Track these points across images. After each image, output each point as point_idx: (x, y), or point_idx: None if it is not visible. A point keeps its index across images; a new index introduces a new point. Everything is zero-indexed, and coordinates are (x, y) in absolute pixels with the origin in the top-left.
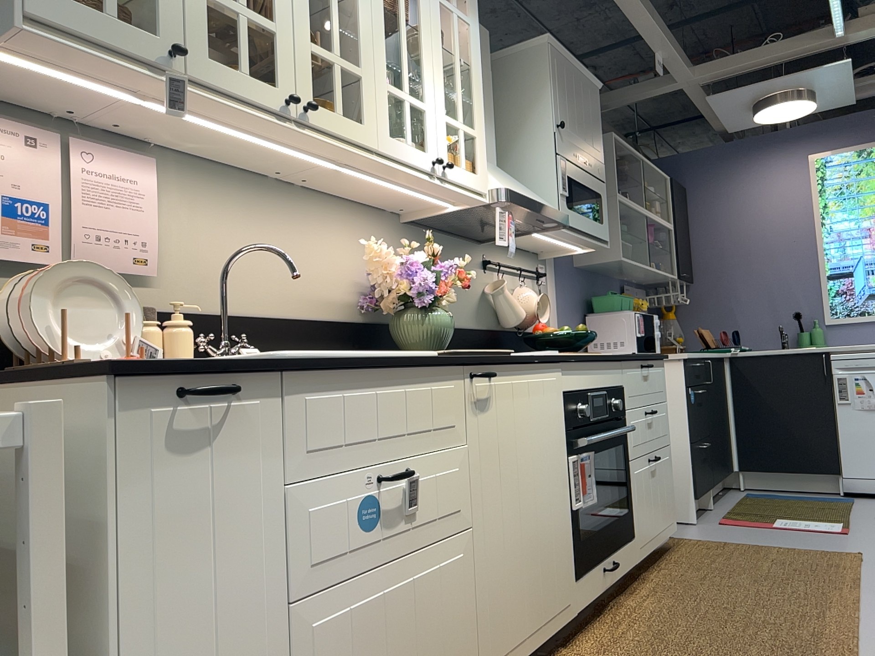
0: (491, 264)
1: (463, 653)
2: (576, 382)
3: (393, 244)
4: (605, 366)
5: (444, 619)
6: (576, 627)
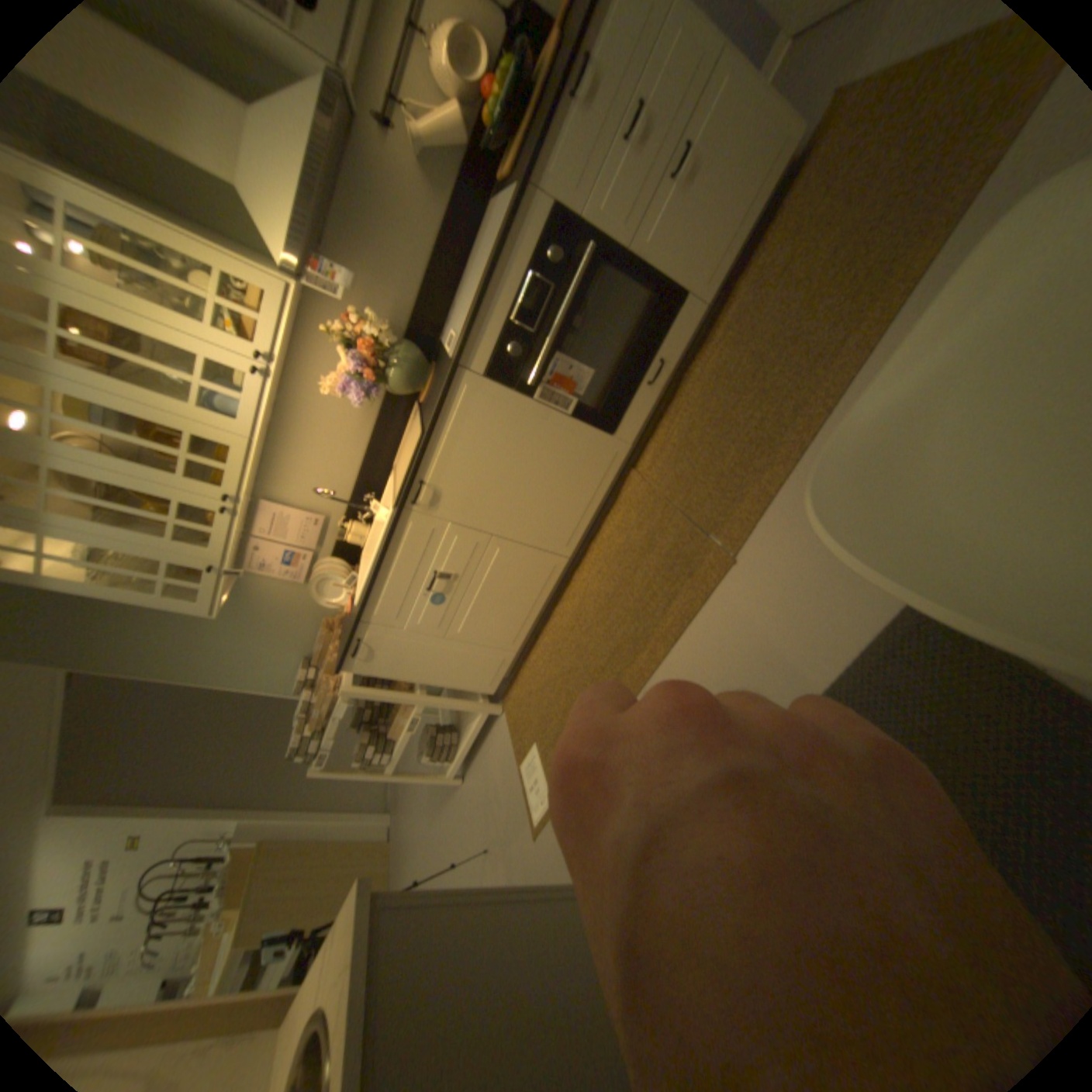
0: (385, 117)
1: (540, 562)
2: (488, 343)
3: (334, 306)
4: (507, 254)
5: (515, 569)
6: (655, 424)
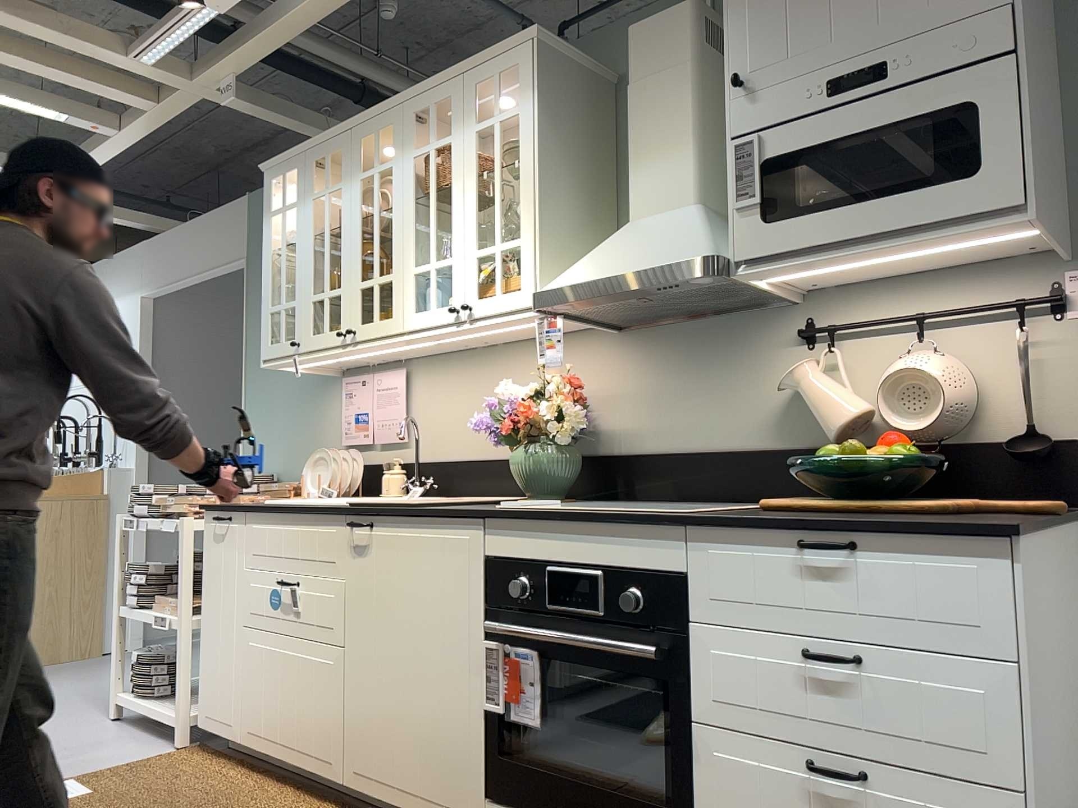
0: (809, 334)
1: (328, 736)
2: (514, 548)
3: (602, 363)
4: (605, 532)
5: (315, 698)
6: None
